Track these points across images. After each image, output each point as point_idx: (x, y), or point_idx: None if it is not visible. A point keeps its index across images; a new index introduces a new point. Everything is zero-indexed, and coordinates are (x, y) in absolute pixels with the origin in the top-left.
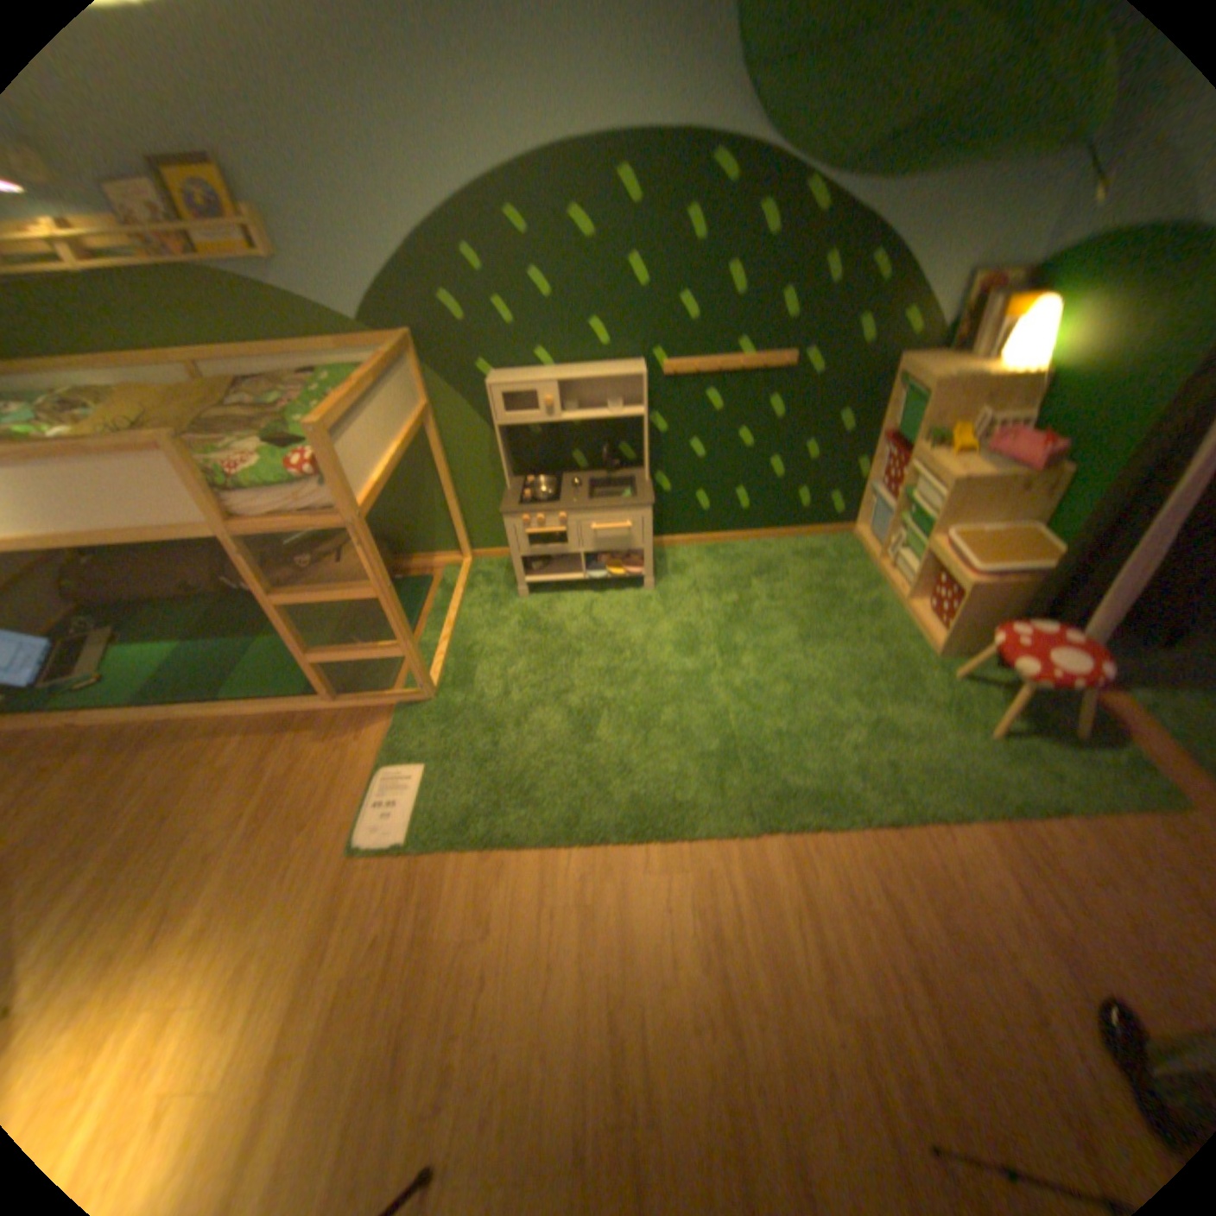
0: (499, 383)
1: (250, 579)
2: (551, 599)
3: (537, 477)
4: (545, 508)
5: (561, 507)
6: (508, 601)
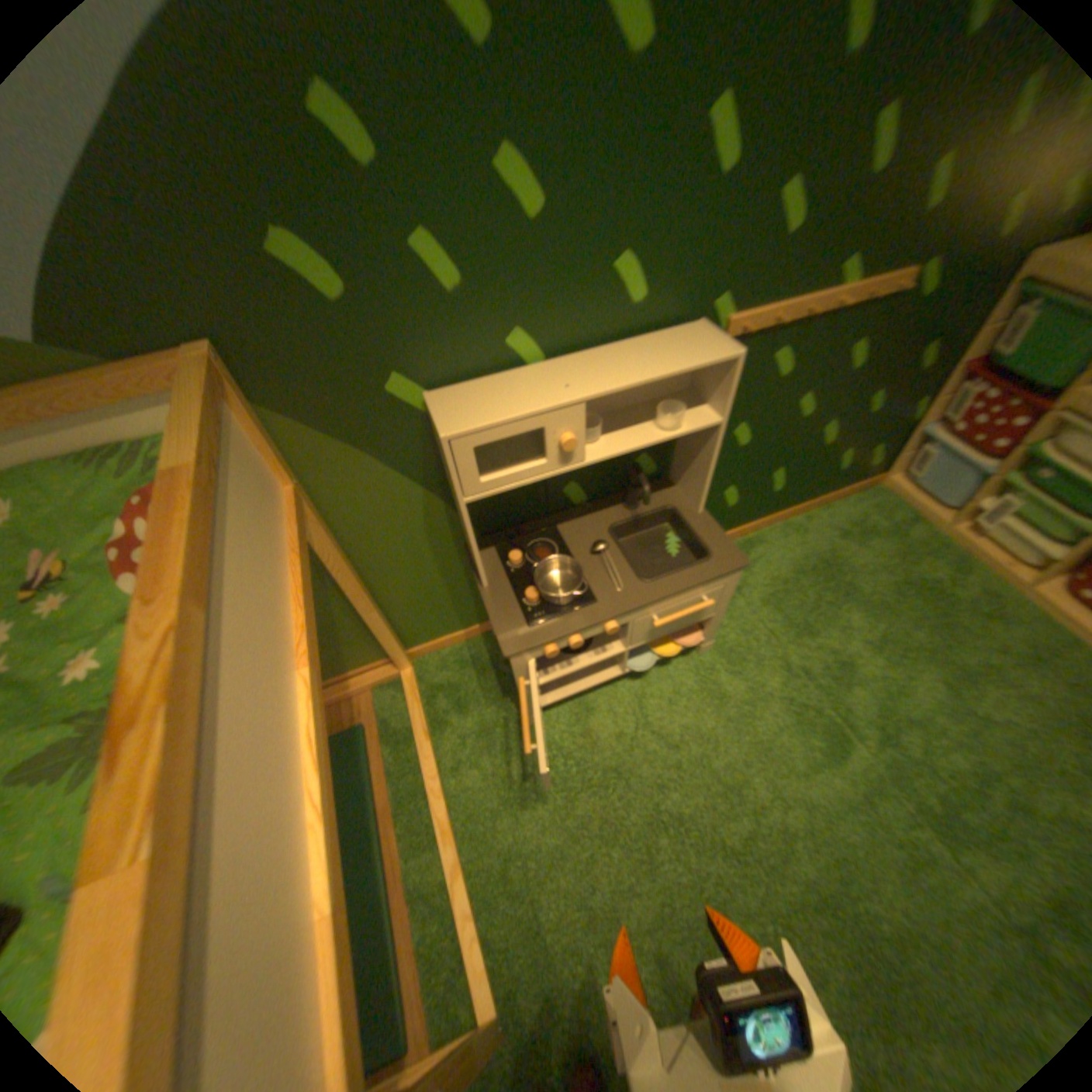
0: (470, 428)
1: None
2: (575, 713)
3: (519, 543)
4: (581, 620)
5: (608, 611)
6: (511, 737)
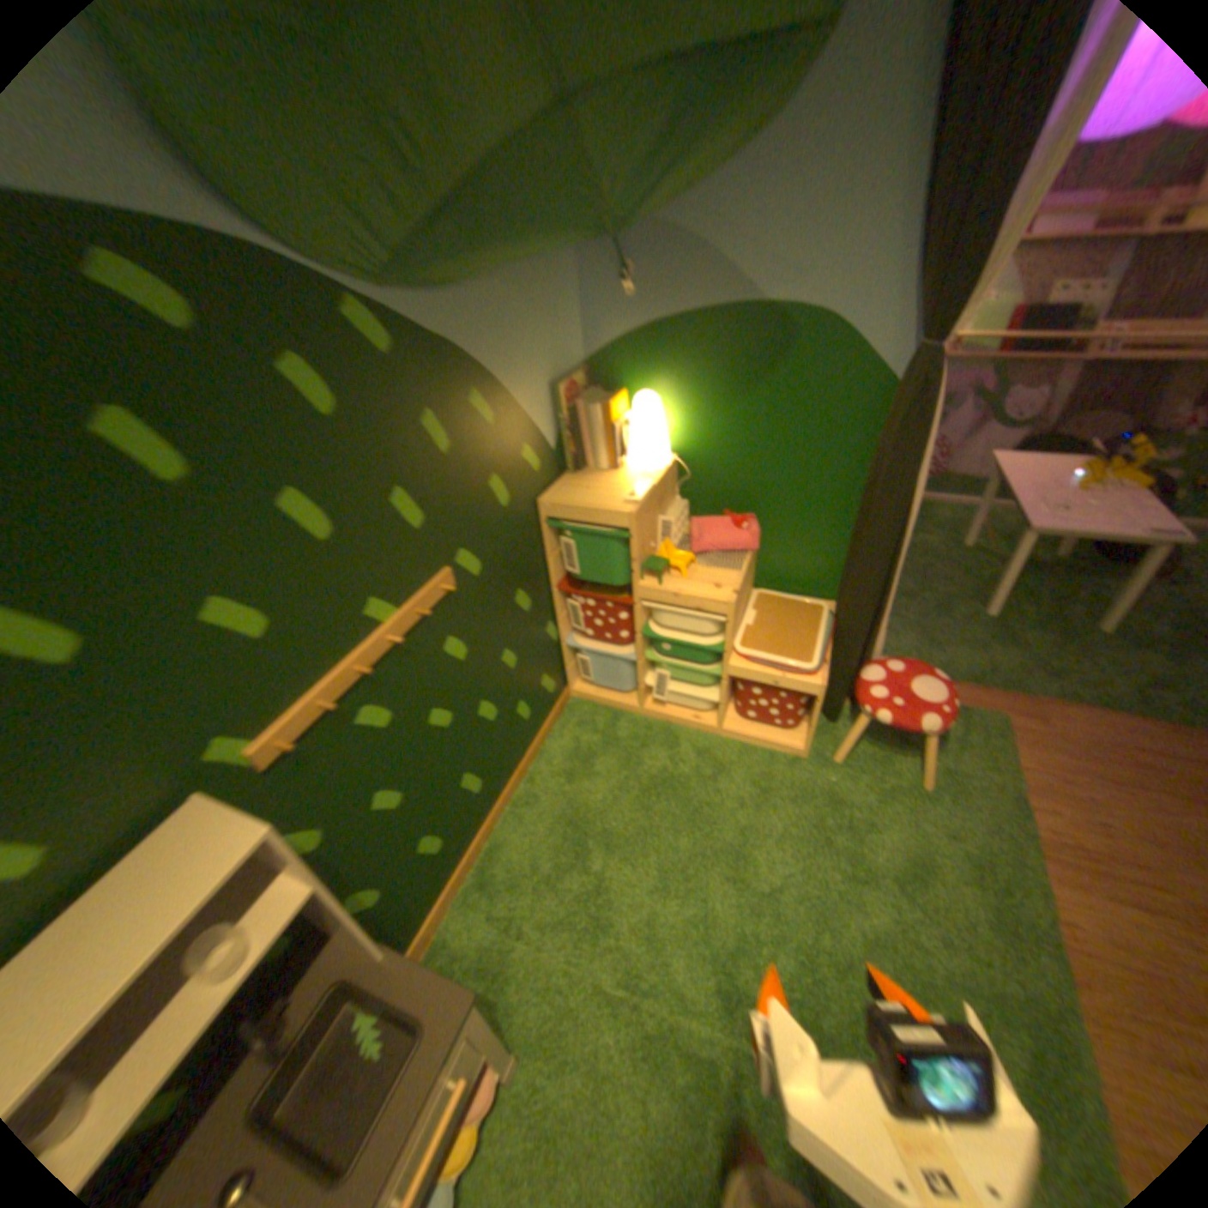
0: None
1: None
2: None
3: None
4: None
5: None
6: None
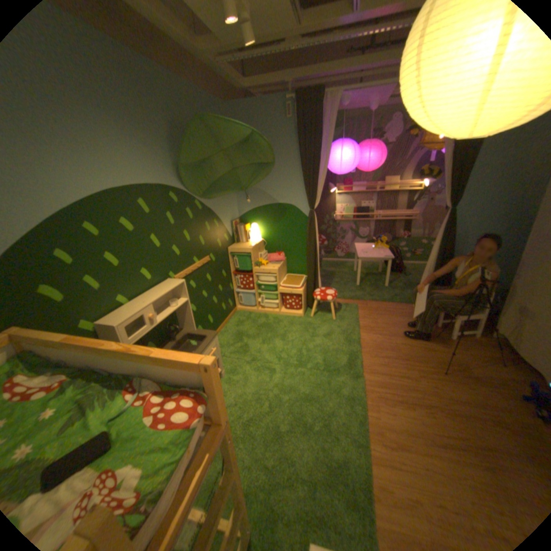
0: (120, 321)
1: None
2: None
3: None
4: None
5: None
6: None
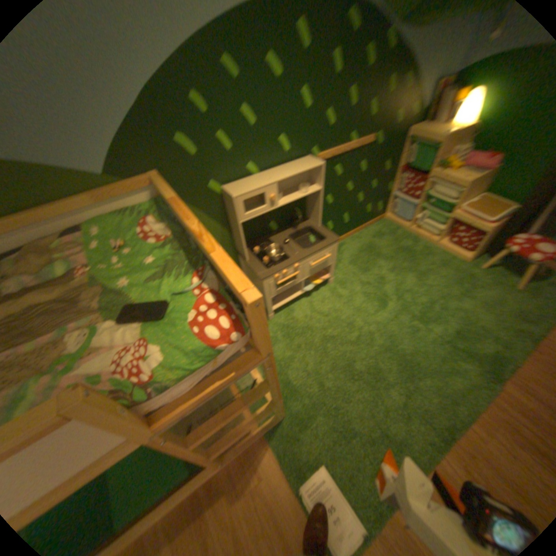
0: (241, 193)
1: (174, 445)
2: (287, 312)
3: (257, 245)
4: (286, 264)
5: (294, 260)
6: None
